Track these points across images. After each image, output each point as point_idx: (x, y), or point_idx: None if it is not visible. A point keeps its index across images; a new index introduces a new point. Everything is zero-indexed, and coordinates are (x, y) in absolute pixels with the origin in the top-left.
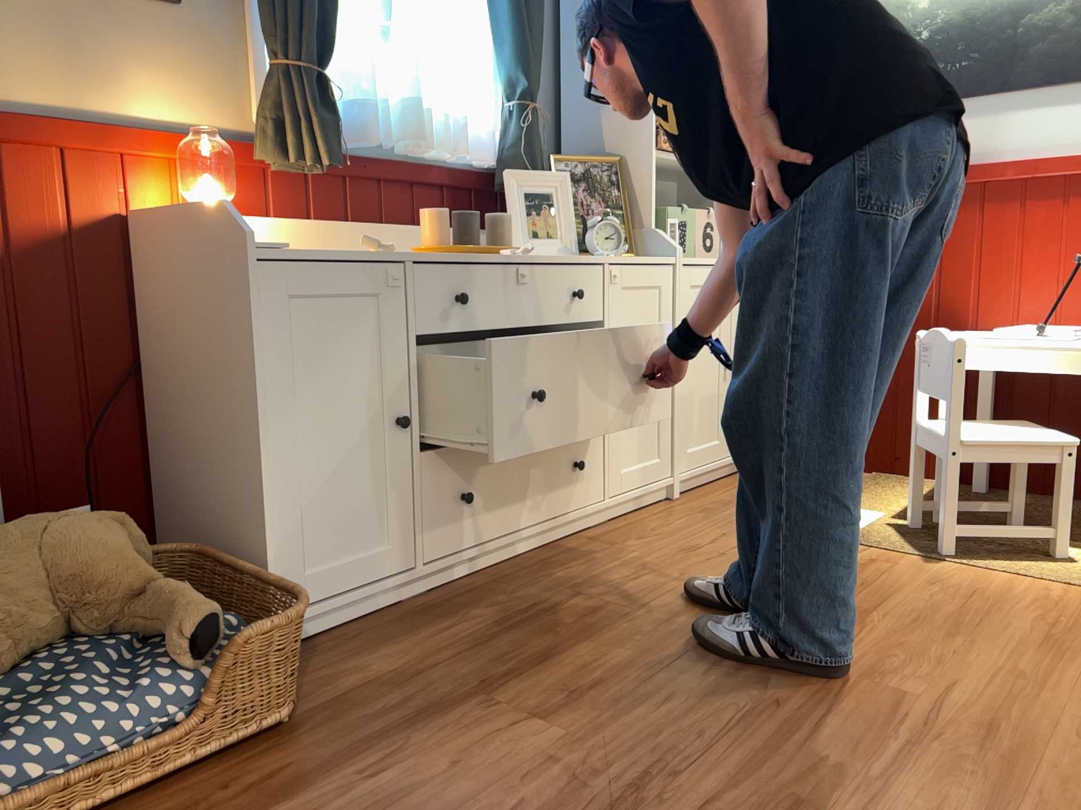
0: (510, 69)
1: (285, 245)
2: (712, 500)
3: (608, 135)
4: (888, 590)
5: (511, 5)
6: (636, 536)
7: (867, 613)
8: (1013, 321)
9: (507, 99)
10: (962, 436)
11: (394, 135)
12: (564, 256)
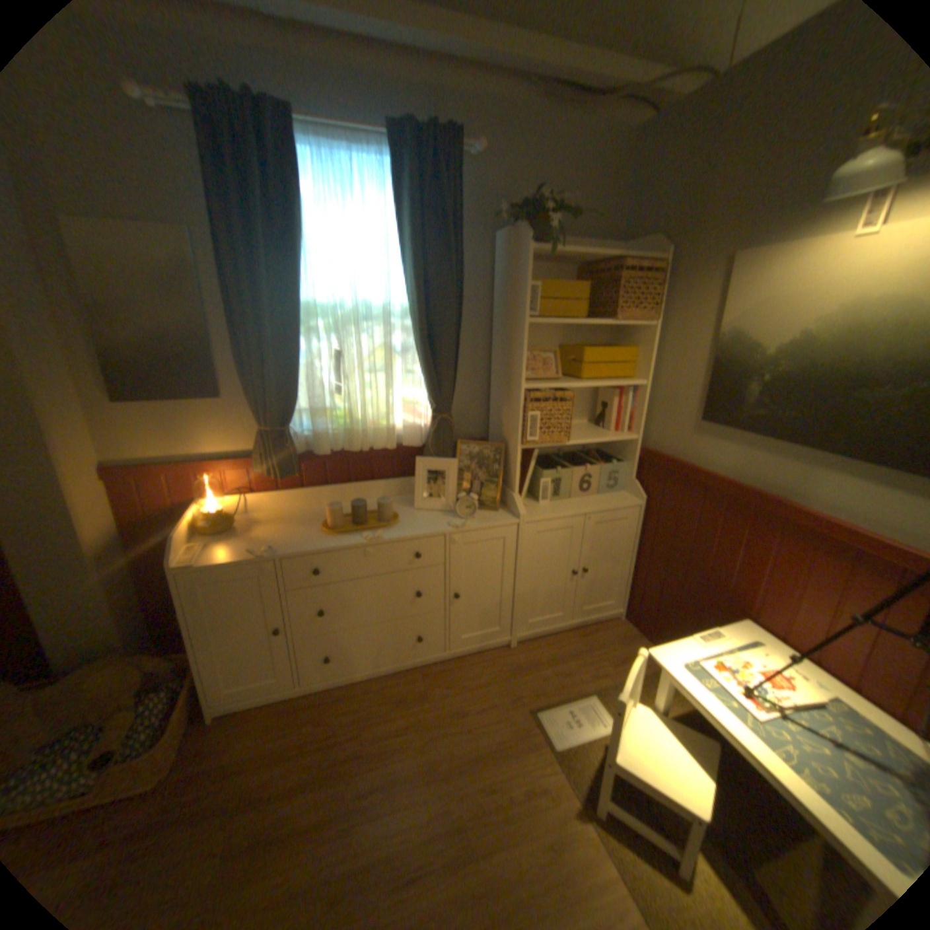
0: (427, 393)
1: (193, 563)
2: (532, 657)
3: (503, 424)
4: (513, 840)
5: (422, 360)
6: (448, 683)
7: (471, 860)
8: (788, 634)
9: (430, 407)
10: (625, 756)
11: (345, 441)
12: (415, 530)
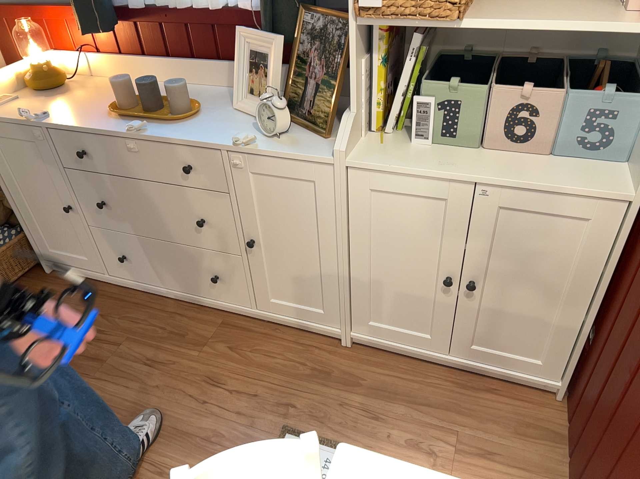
0: None
1: None
2: (357, 369)
3: None
4: None
5: None
6: (239, 342)
7: None
8: None
9: None
10: None
11: None
12: (192, 136)
